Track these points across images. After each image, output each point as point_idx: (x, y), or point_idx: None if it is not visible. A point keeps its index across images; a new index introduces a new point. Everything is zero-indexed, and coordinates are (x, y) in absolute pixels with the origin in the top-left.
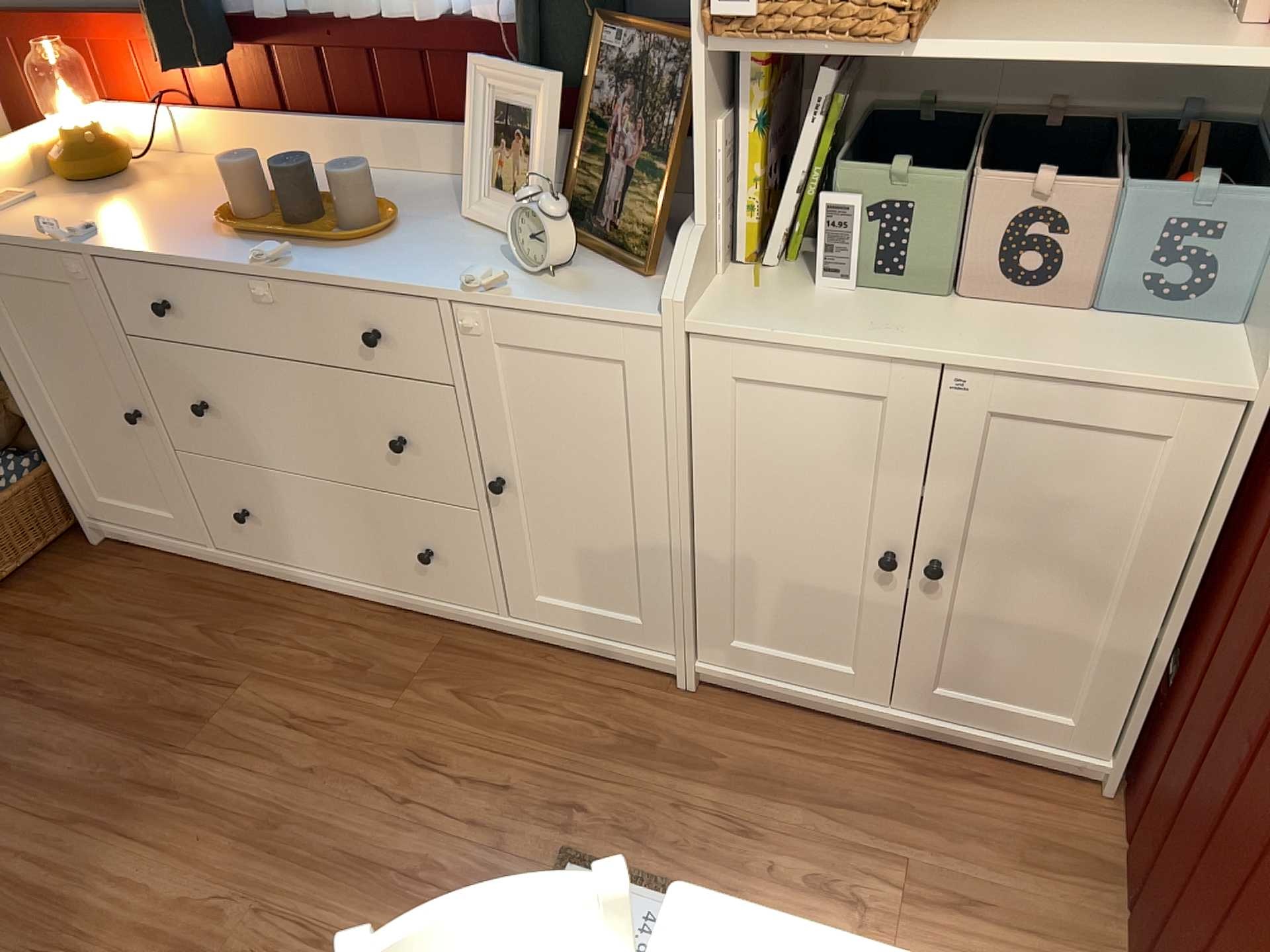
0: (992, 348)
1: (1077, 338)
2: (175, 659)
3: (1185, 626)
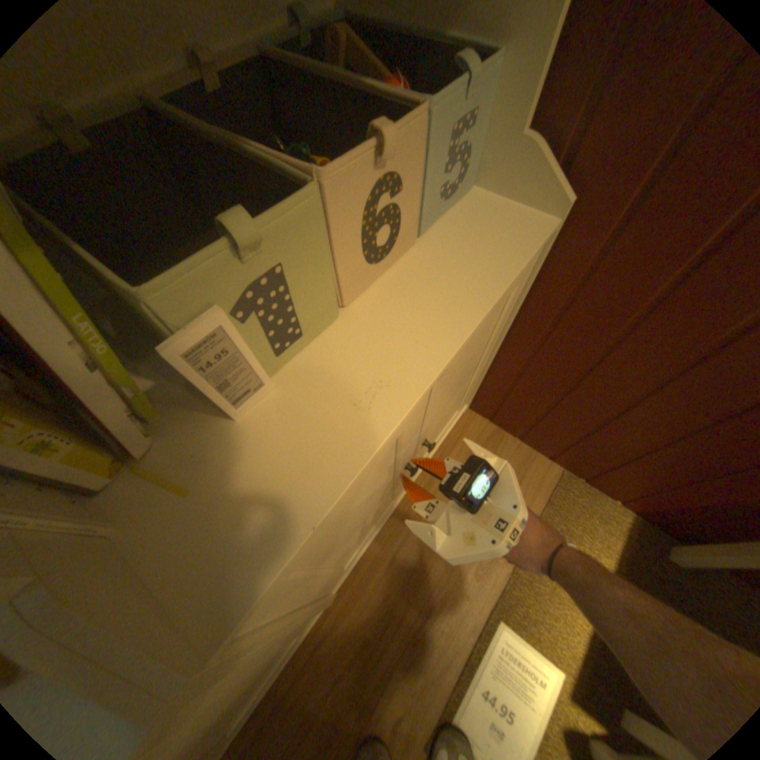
0: (448, 323)
1: (452, 261)
2: None
3: (504, 346)
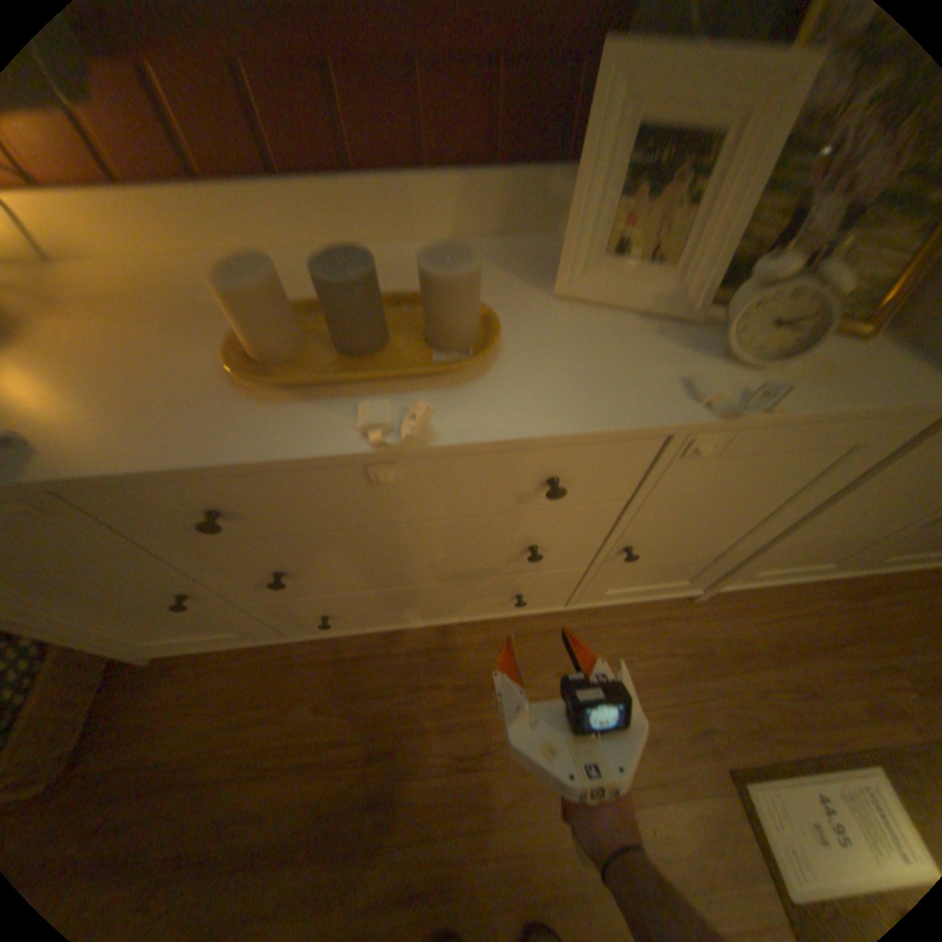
0: None
1: None
2: (309, 763)
3: None
